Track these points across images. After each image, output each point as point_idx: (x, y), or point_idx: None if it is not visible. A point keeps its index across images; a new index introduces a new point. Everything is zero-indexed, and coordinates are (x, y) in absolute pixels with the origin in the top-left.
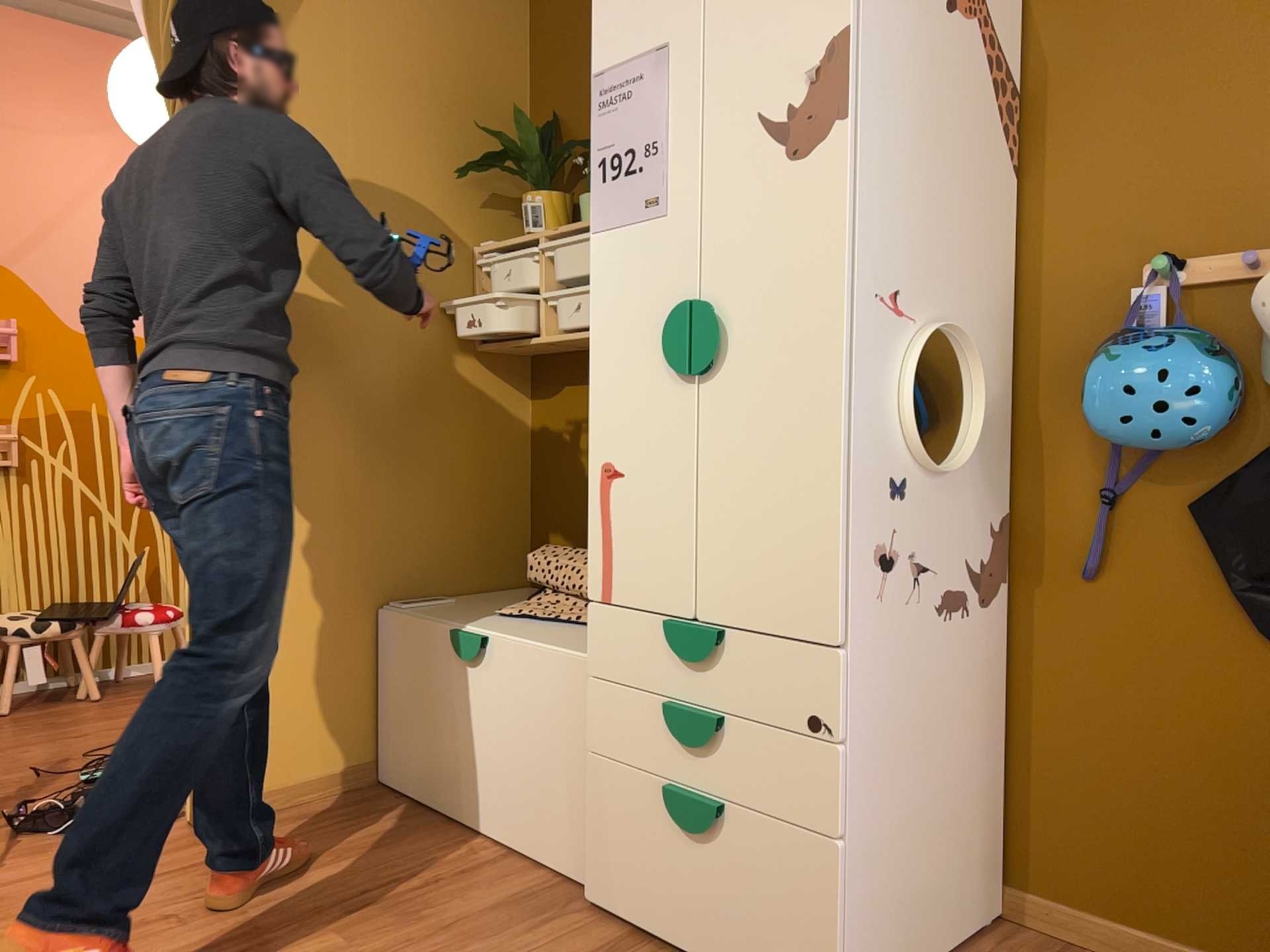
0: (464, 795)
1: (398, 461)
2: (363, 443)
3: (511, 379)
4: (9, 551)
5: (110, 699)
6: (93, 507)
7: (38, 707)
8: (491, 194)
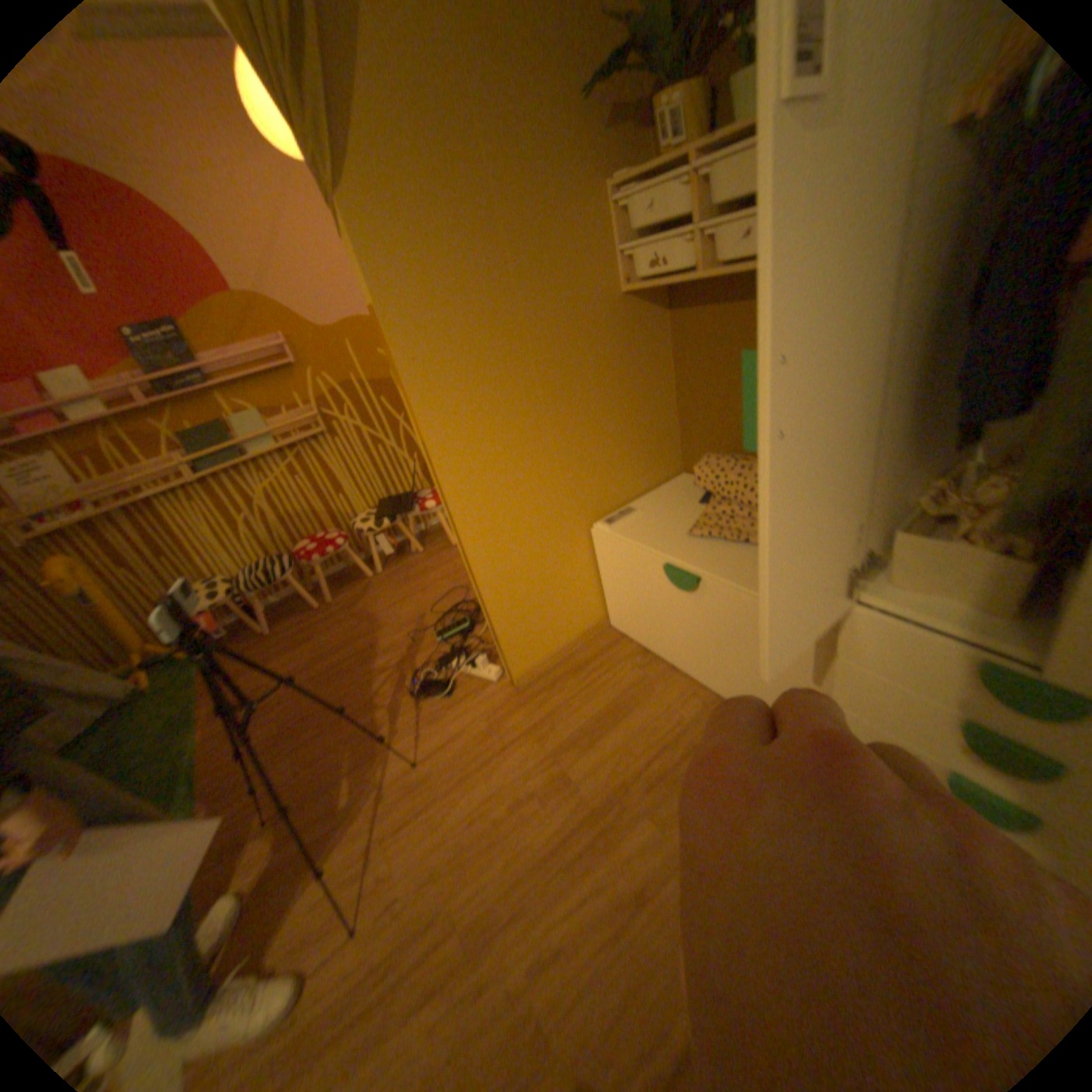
0: (687, 659)
1: (581, 414)
2: (553, 410)
3: (653, 305)
4: (342, 477)
5: (428, 548)
6: (375, 437)
7: (394, 562)
8: (612, 100)
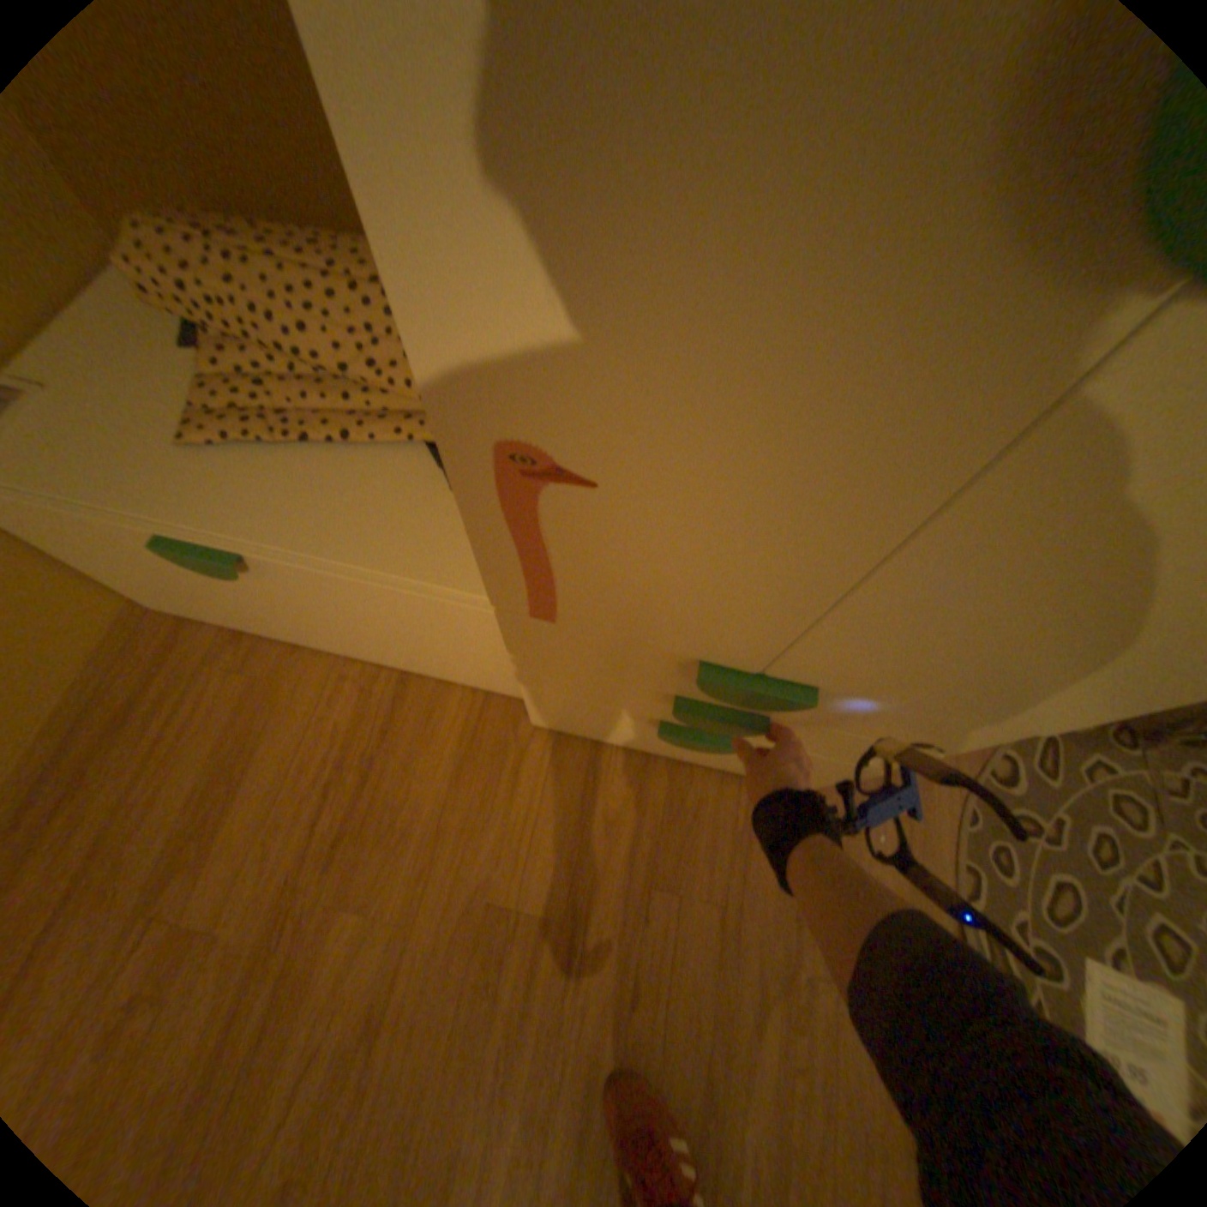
0: (309, 638)
1: None
2: None
3: None
4: None
5: None
6: None
7: None
8: None
